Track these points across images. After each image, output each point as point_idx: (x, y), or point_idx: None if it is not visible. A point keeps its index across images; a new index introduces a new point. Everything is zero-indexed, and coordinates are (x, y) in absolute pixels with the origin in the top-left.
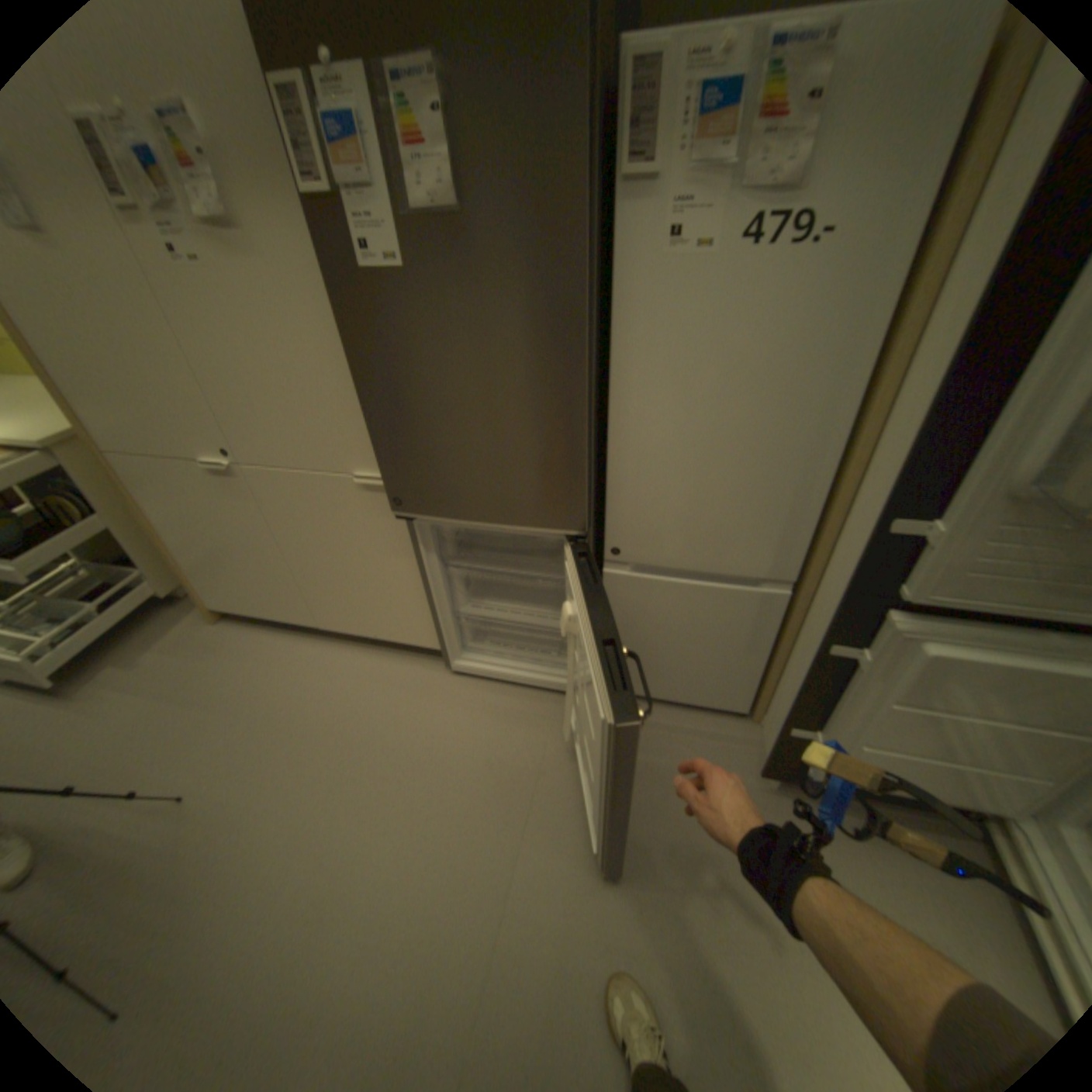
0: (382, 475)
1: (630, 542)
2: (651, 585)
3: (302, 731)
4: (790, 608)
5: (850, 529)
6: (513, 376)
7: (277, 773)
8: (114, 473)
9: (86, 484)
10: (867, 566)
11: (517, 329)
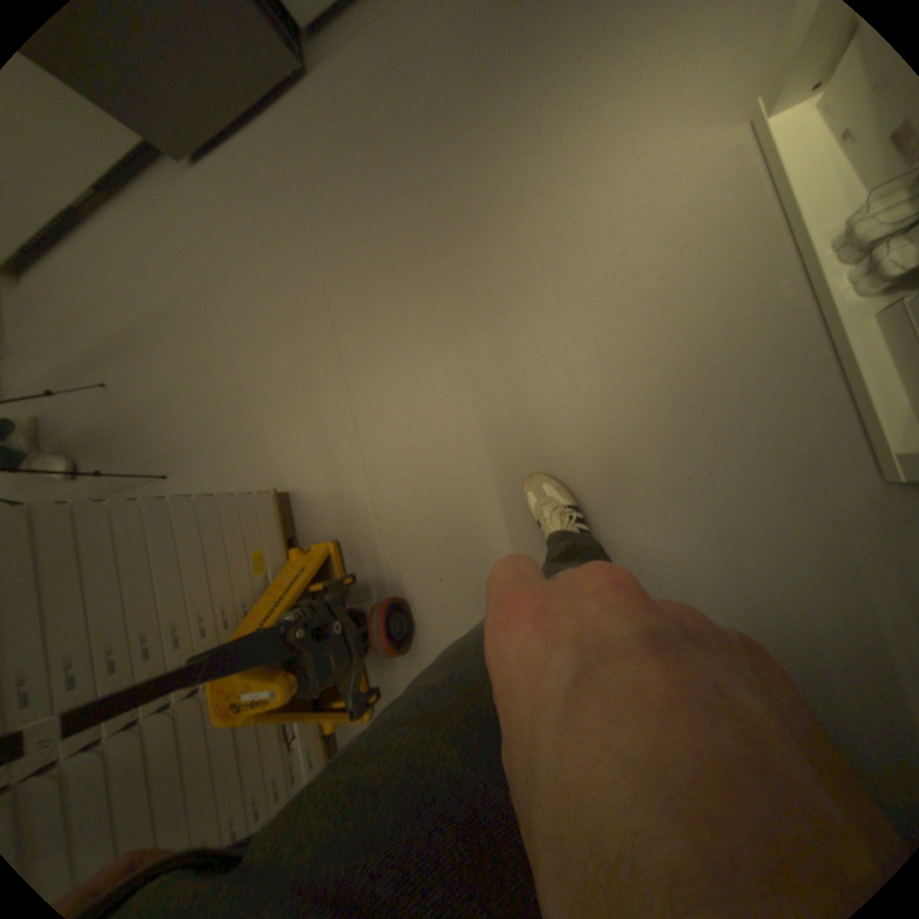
0: None
1: None
2: None
3: (131, 291)
4: None
5: None
6: None
7: (139, 326)
8: None
9: None
10: None
11: None
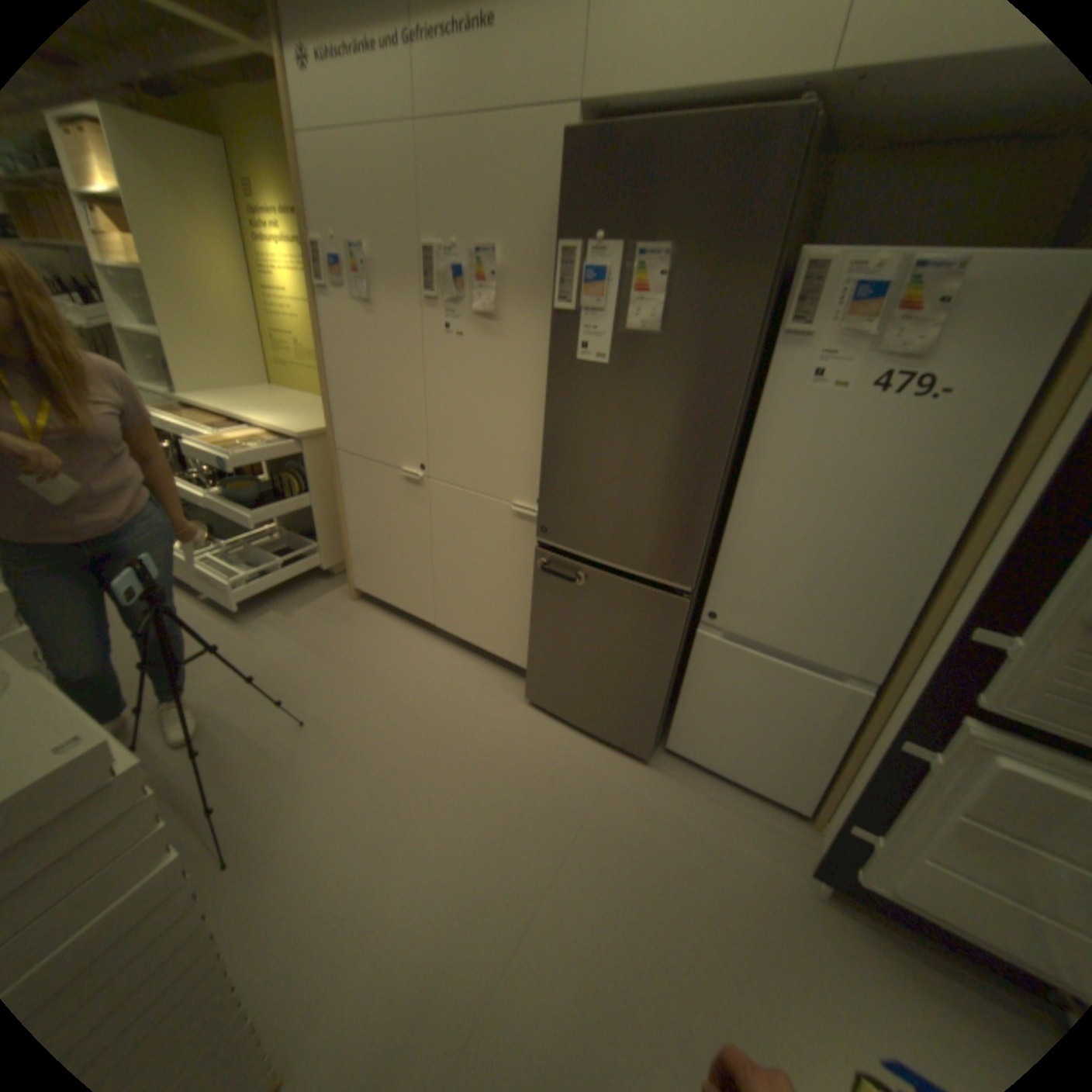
0: (539, 507)
1: (729, 611)
2: (740, 655)
3: (404, 704)
4: (873, 714)
5: (942, 643)
6: (667, 453)
7: (379, 730)
8: (338, 467)
9: (312, 471)
10: (950, 674)
11: (679, 420)
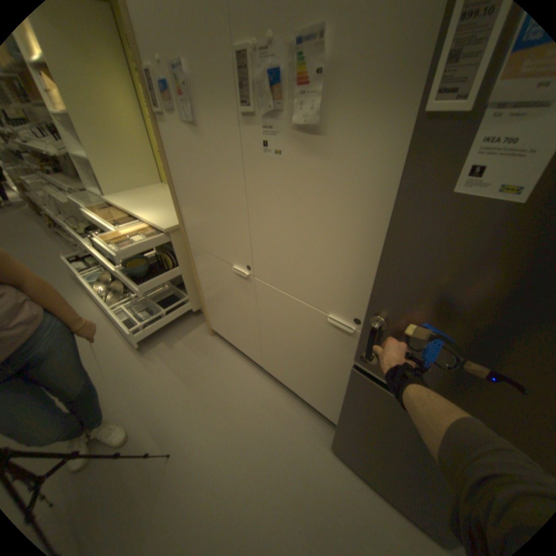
0: (360, 338)
1: None
2: None
3: (239, 441)
4: None
5: None
6: None
7: (220, 468)
8: (191, 255)
9: (178, 252)
10: None
11: None
